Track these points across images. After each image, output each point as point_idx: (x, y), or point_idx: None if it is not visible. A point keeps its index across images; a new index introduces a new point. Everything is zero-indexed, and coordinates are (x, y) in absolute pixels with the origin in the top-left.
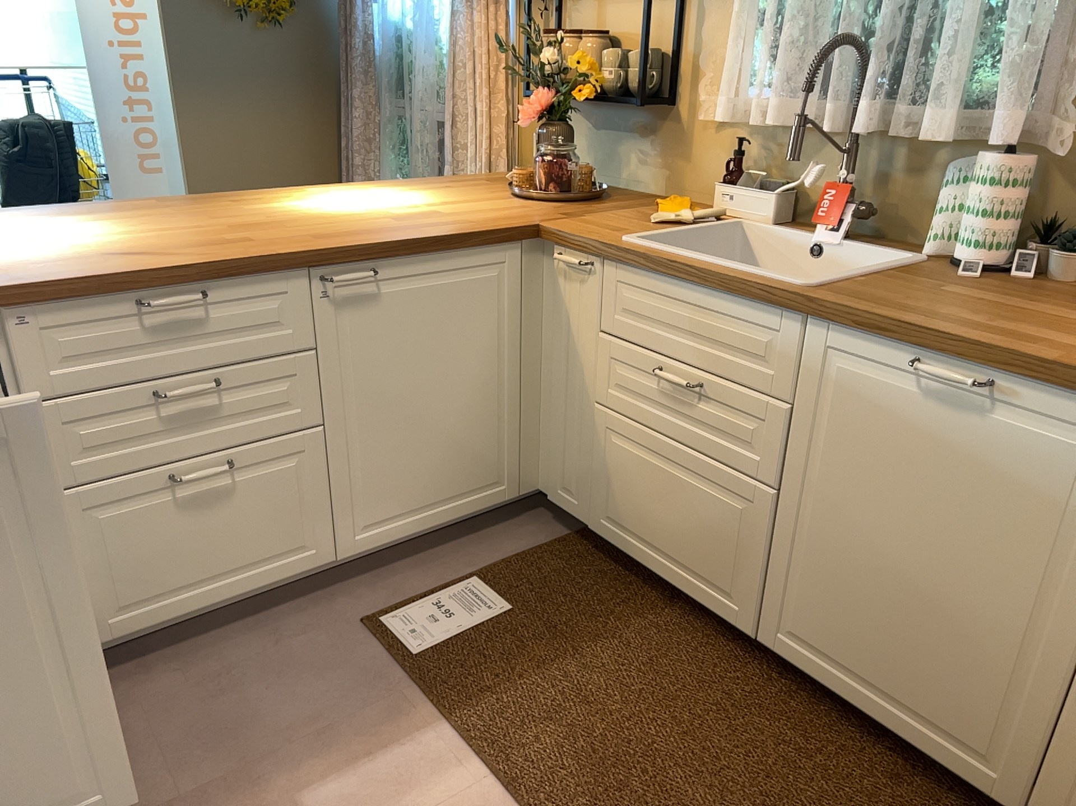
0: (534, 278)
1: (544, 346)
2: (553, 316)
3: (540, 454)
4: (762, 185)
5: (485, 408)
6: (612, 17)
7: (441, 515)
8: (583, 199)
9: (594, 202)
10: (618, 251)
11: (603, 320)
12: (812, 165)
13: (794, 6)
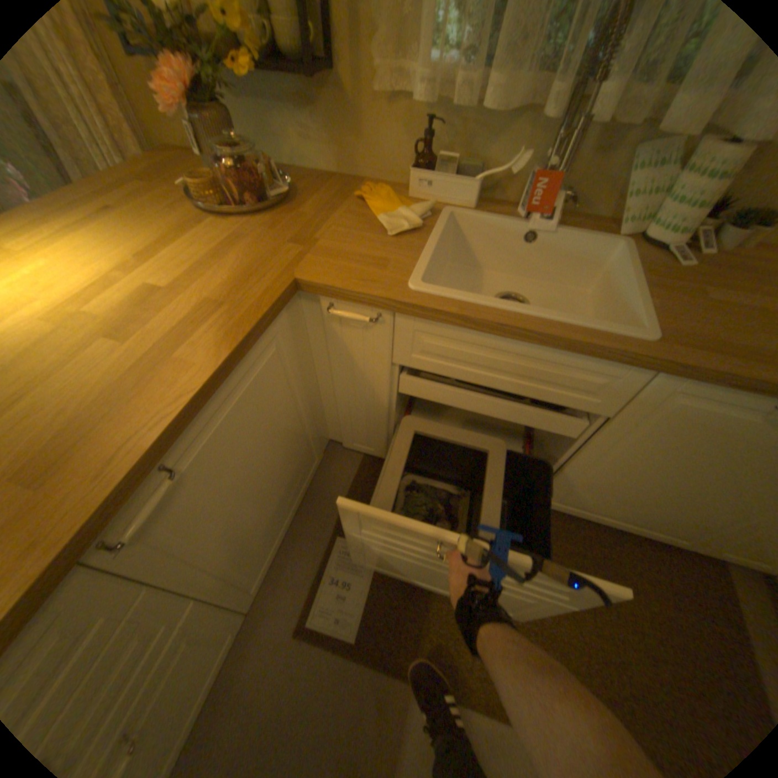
0: (300, 324)
1: (319, 367)
2: (326, 347)
3: (329, 424)
4: (462, 167)
5: (297, 440)
6: None
7: (292, 515)
8: (281, 199)
9: (295, 202)
10: (422, 308)
11: (396, 357)
12: (525, 148)
13: None
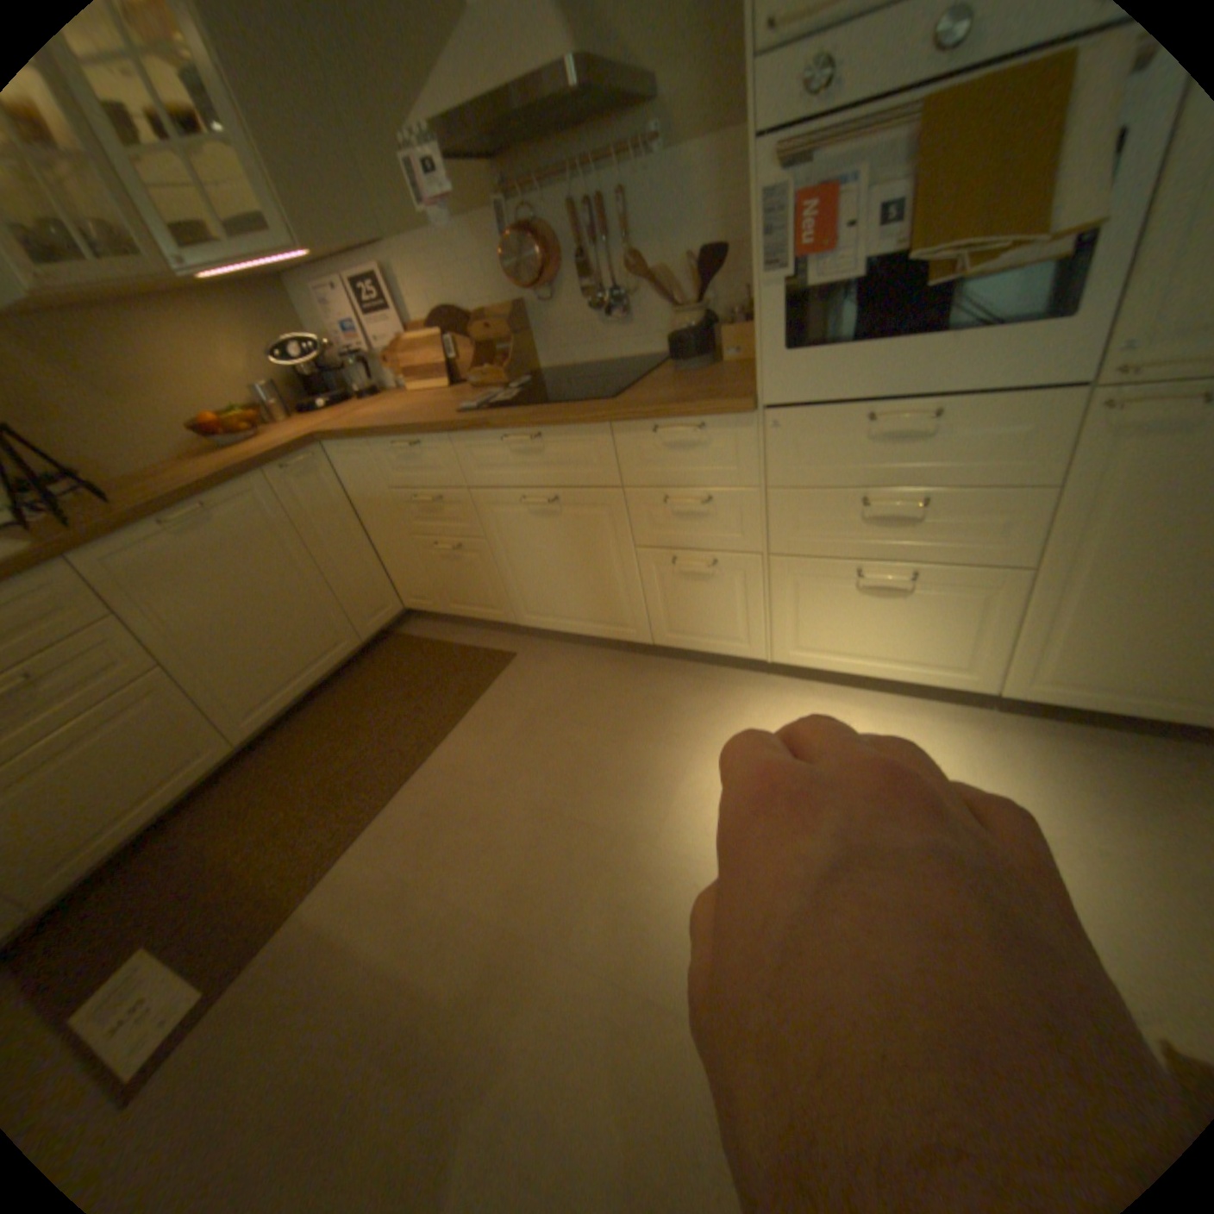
0: None
1: None
2: None
3: None
4: None
5: None
6: None
7: None
8: None
9: None
10: None
11: None
12: None
13: None
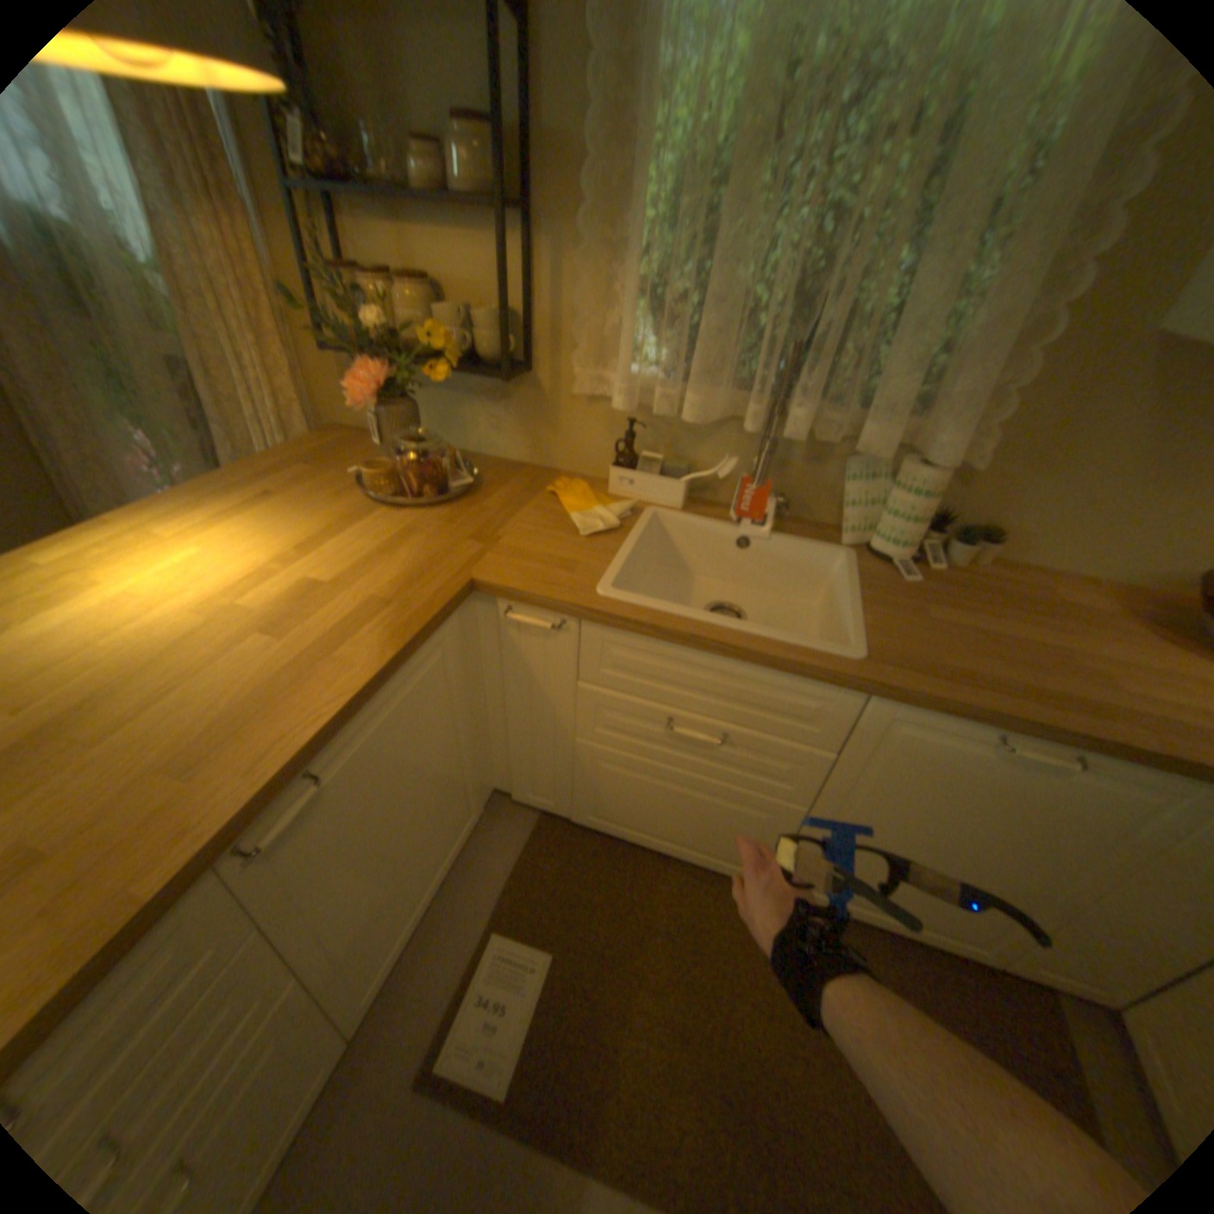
0: (471, 630)
1: (489, 684)
2: (499, 659)
3: (496, 766)
4: (666, 469)
5: (452, 778)
6: (425, 249)
7: (431, 894)
8: (464, 493)
9: (479, 497)
10: (609, 617)
11: (582, 673)
12: (729, 457)
13: (719, 287)
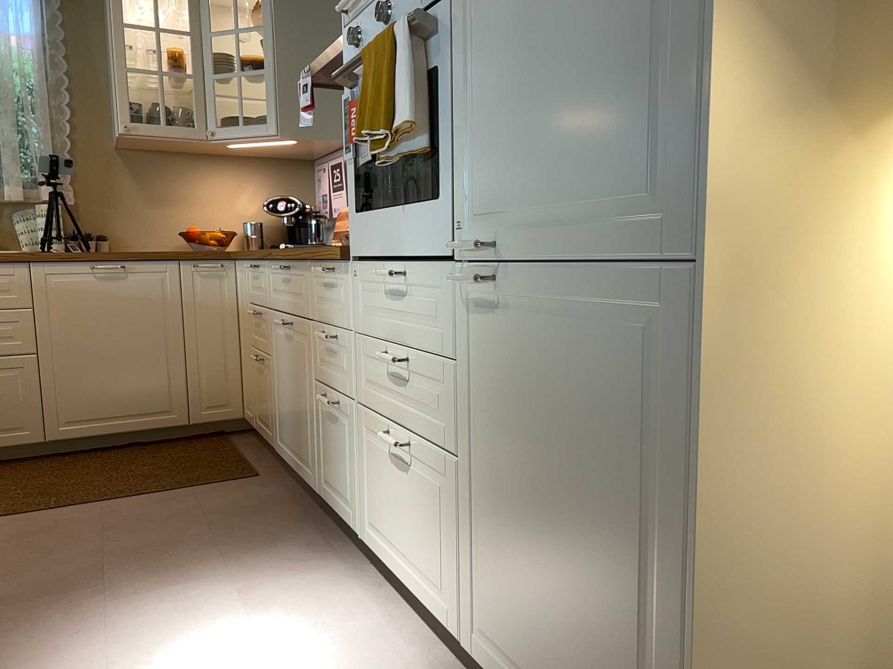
0: None
1: None
2: None
3: None
4: None
5: None
6: None
7: None
8: None
9: None
10: None
11: None
12: None
13: None
